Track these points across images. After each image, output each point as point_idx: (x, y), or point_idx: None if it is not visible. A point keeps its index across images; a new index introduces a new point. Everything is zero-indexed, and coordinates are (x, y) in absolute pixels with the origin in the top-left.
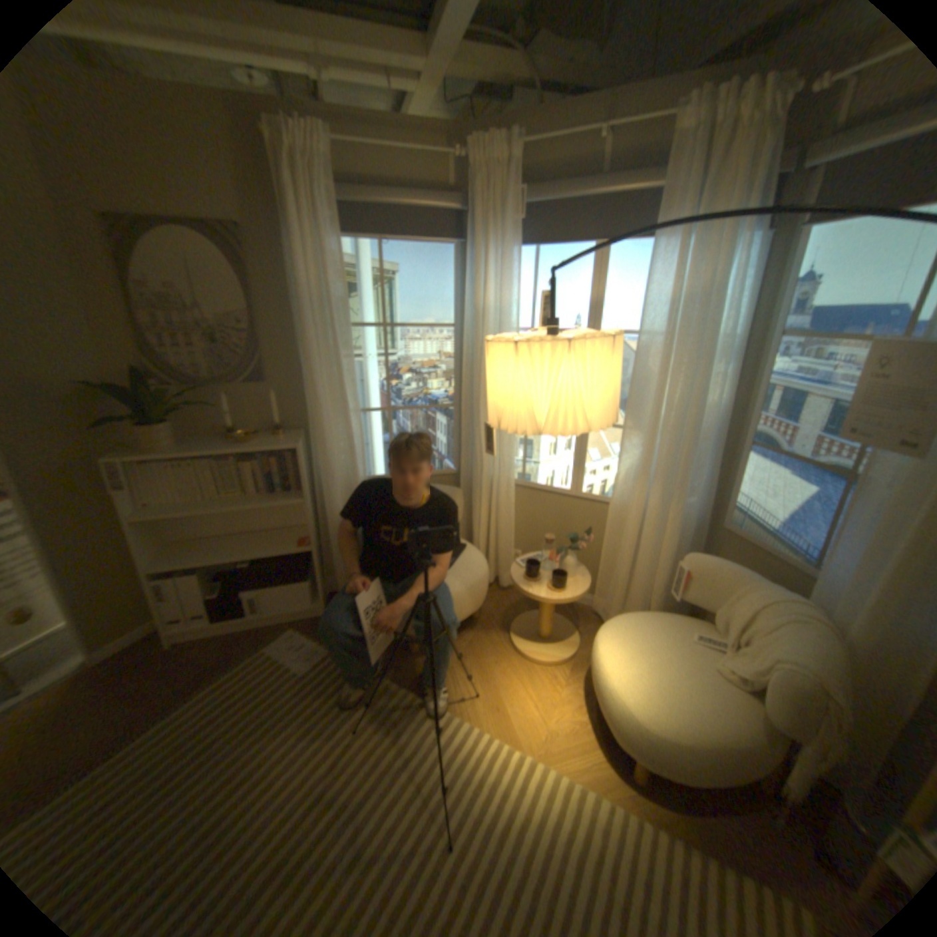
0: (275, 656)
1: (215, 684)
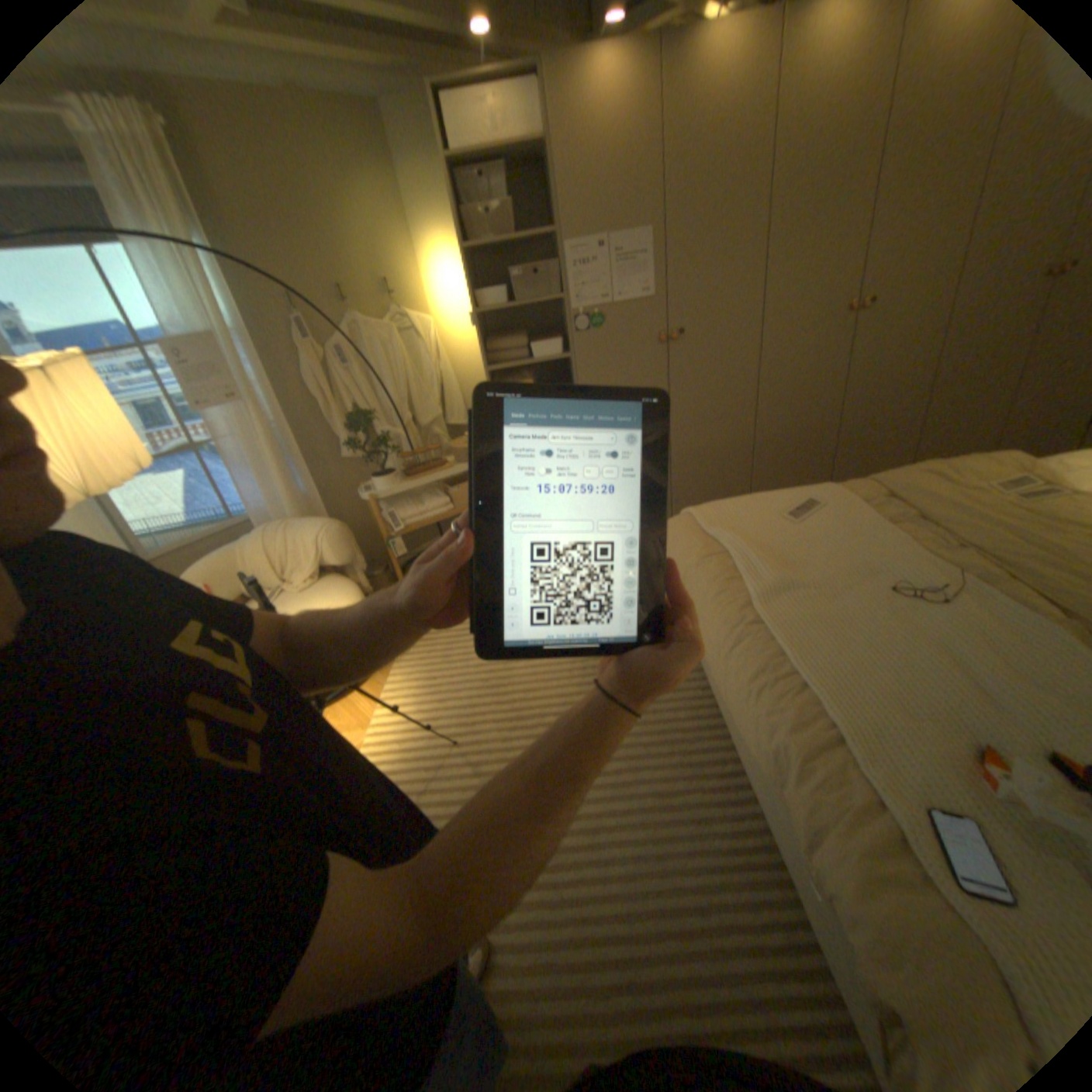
0: None
1: None
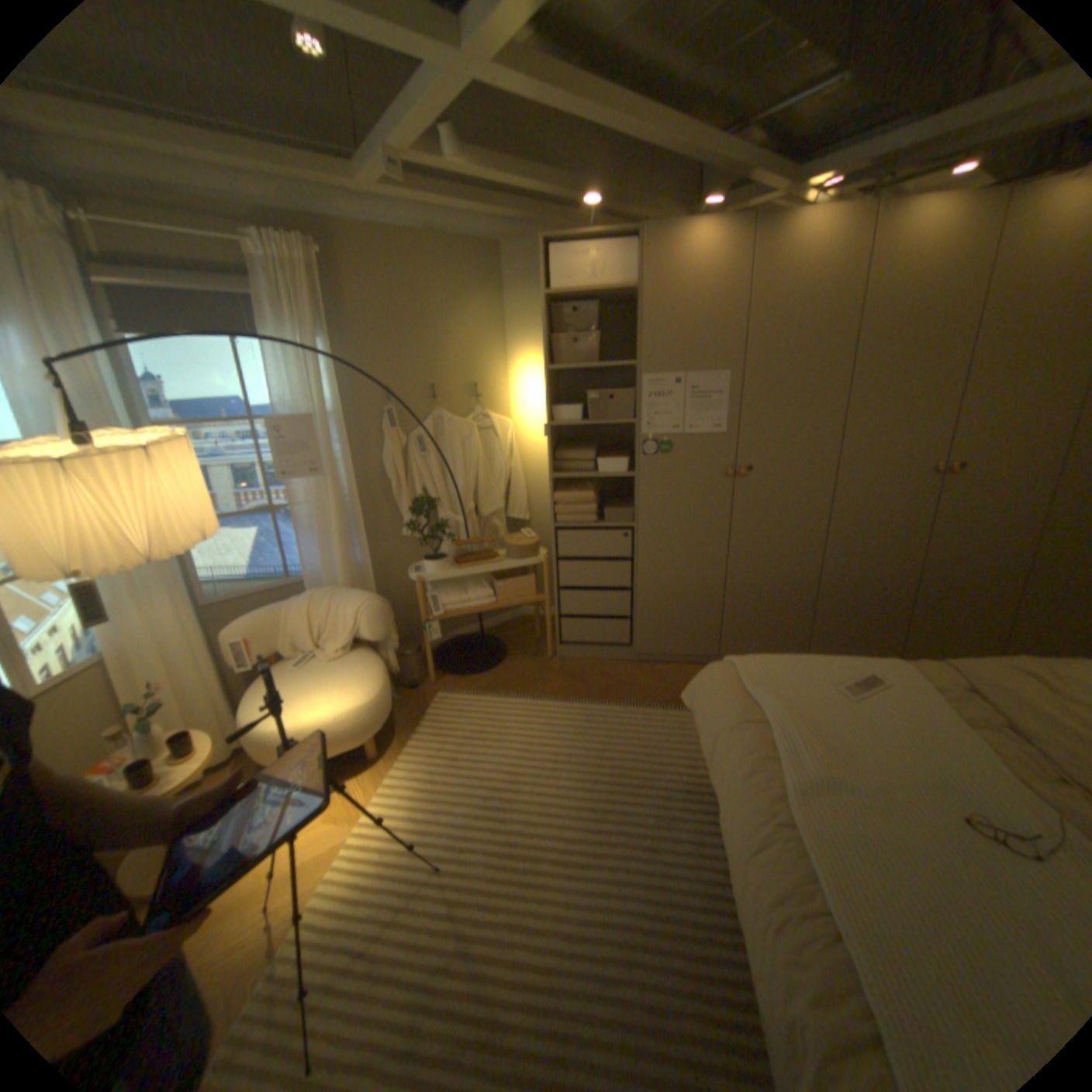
0: None
1: None
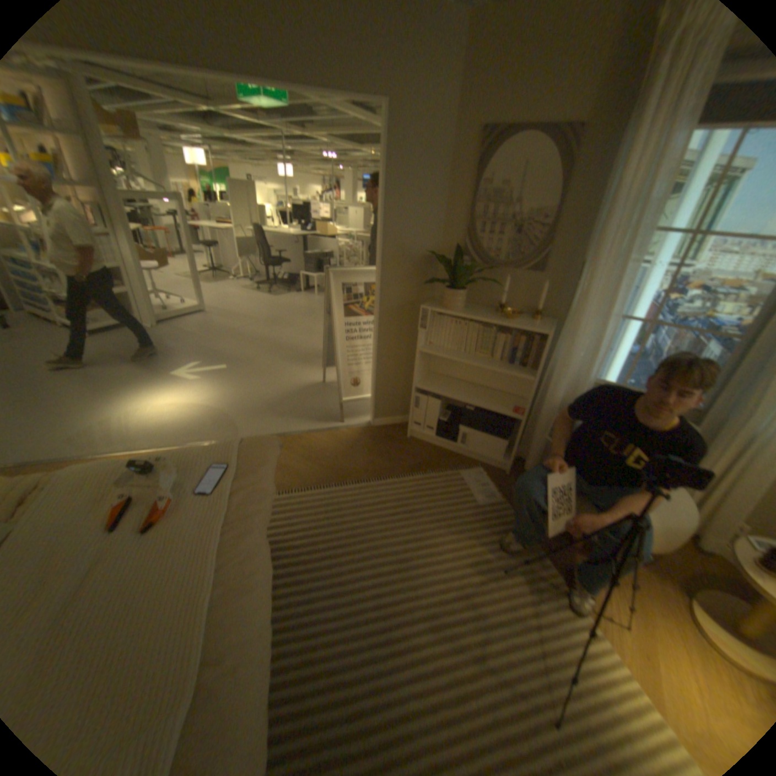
0: (465, 480)
1: (425, 475)
